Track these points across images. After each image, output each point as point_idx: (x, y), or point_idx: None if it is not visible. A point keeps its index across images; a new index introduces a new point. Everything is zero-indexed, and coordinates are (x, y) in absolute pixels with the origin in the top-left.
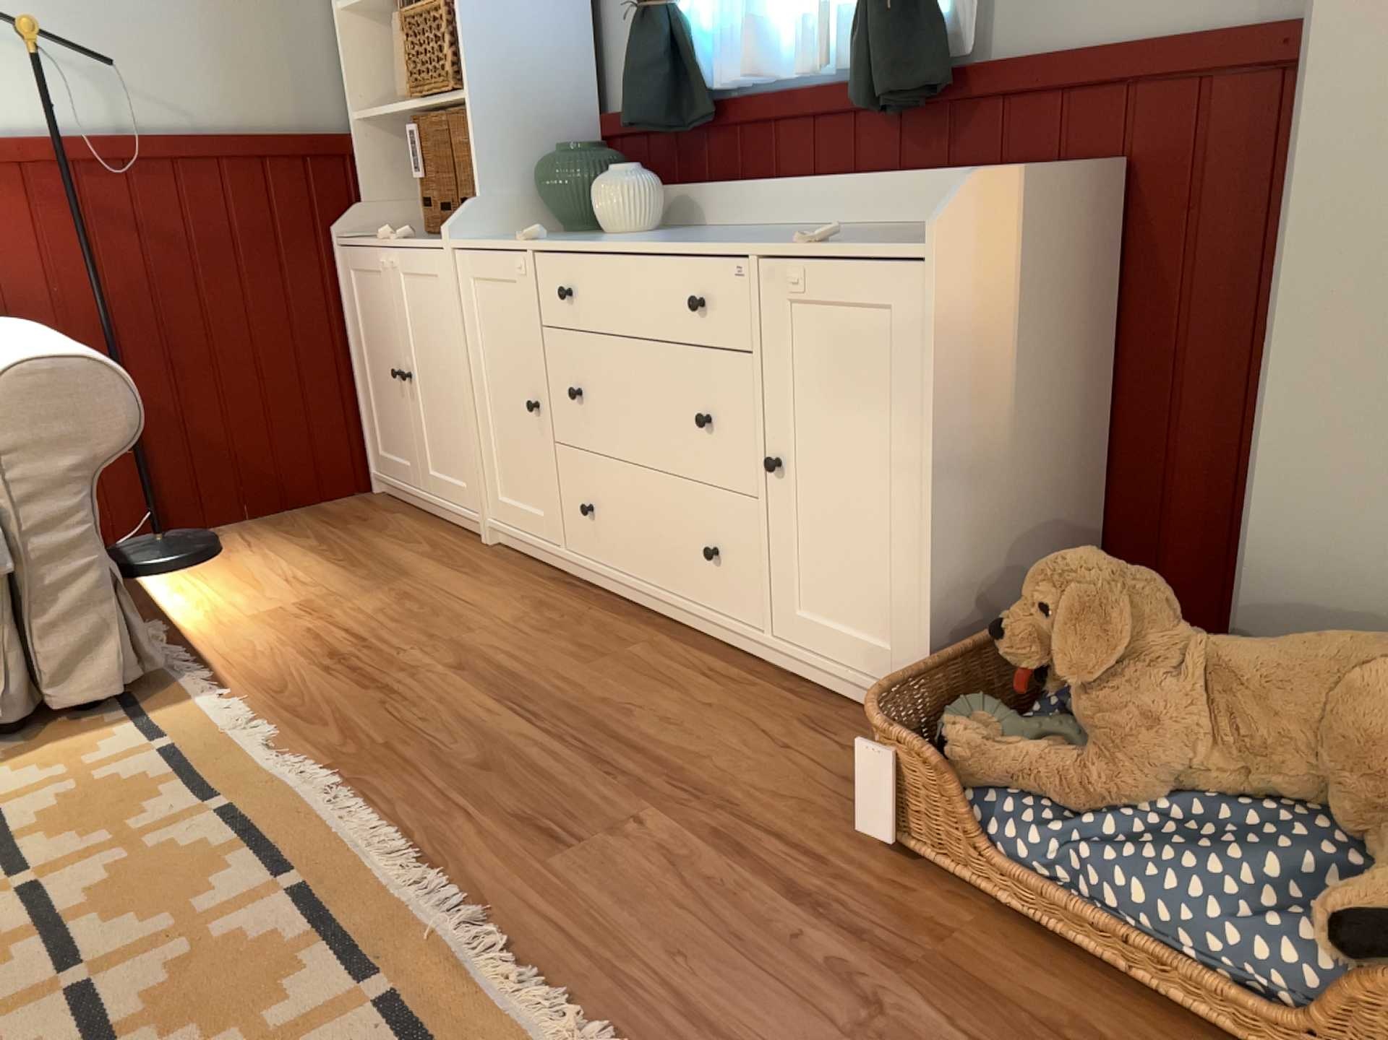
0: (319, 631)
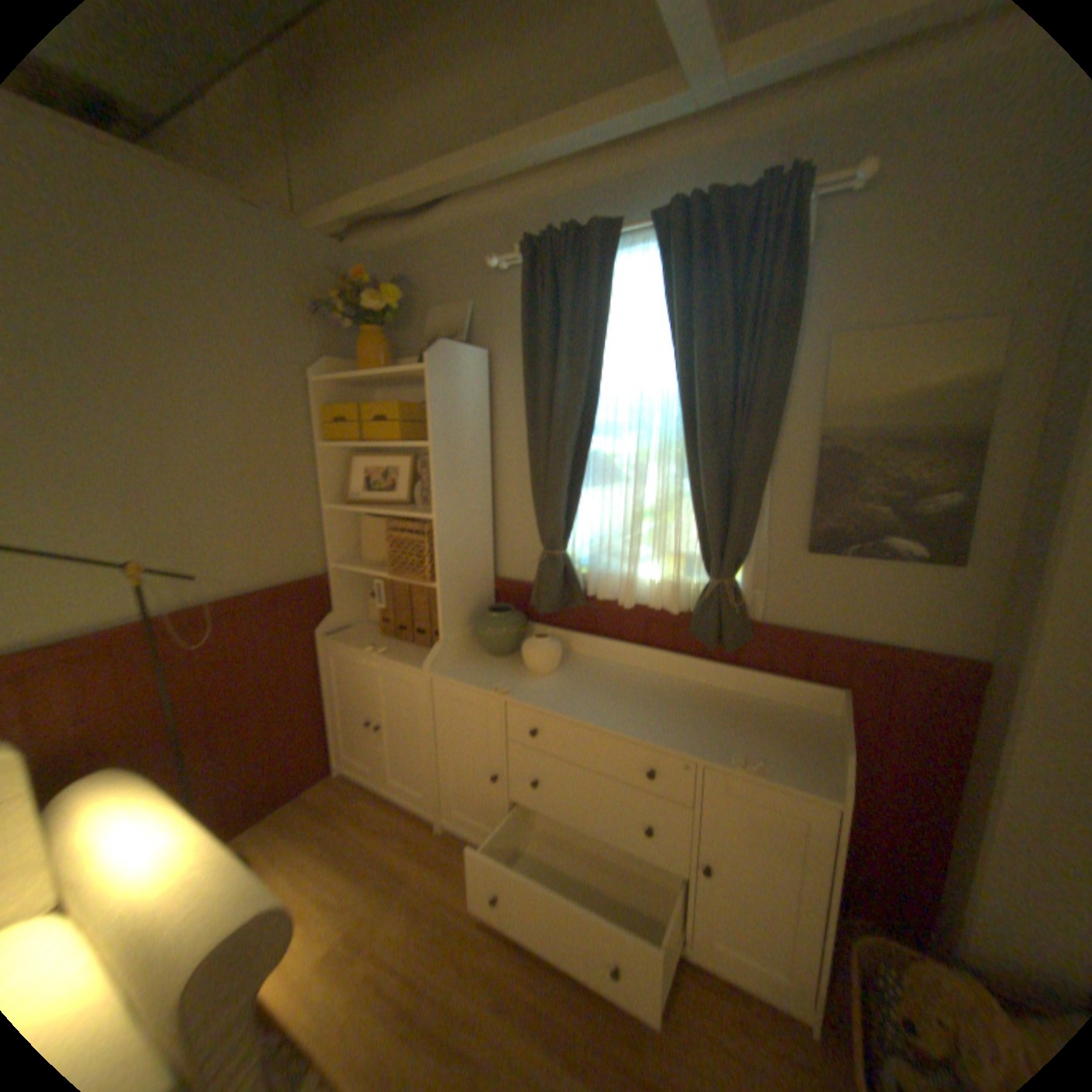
0: (374, 981)
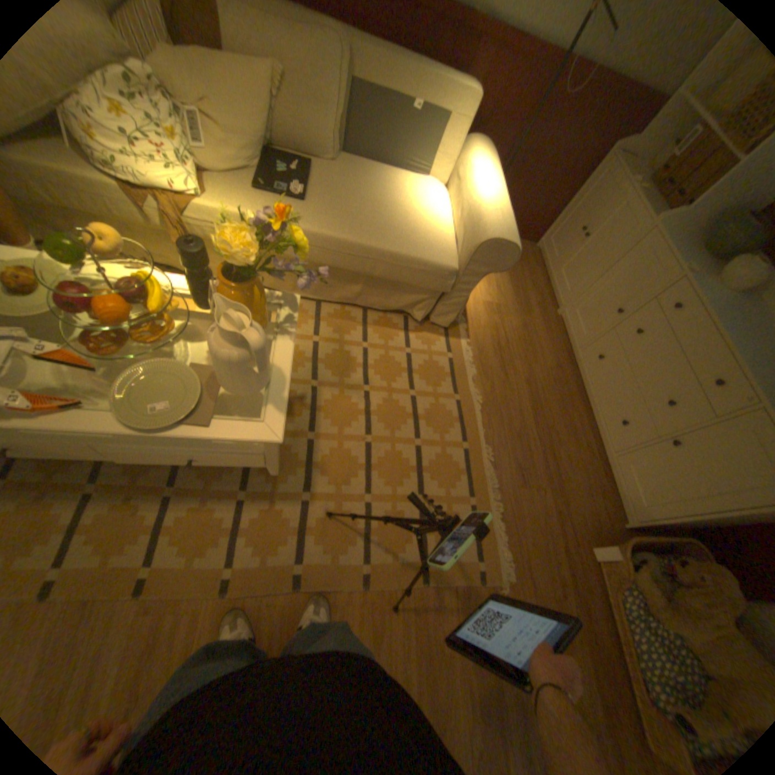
0: (497, 328)
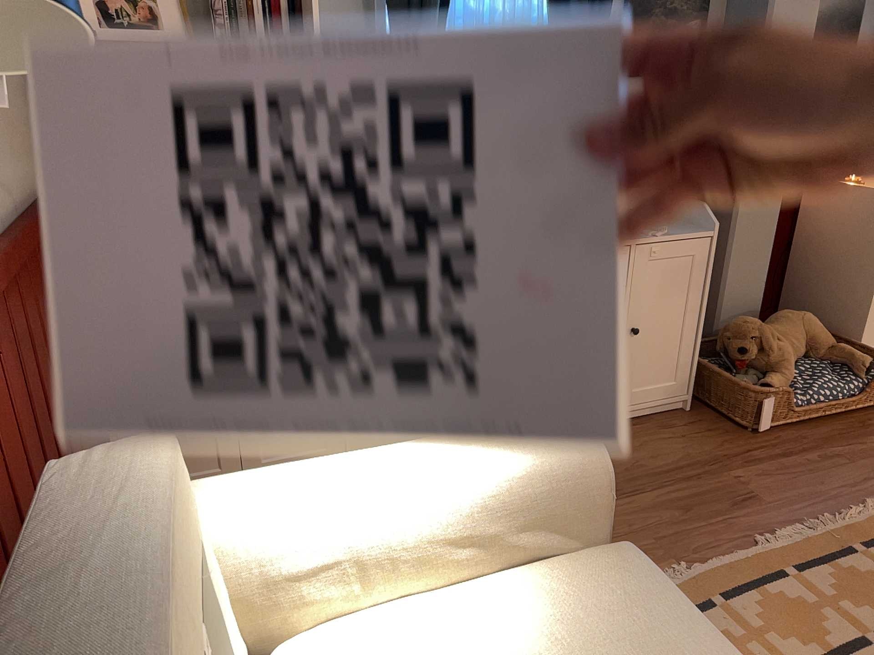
0: None
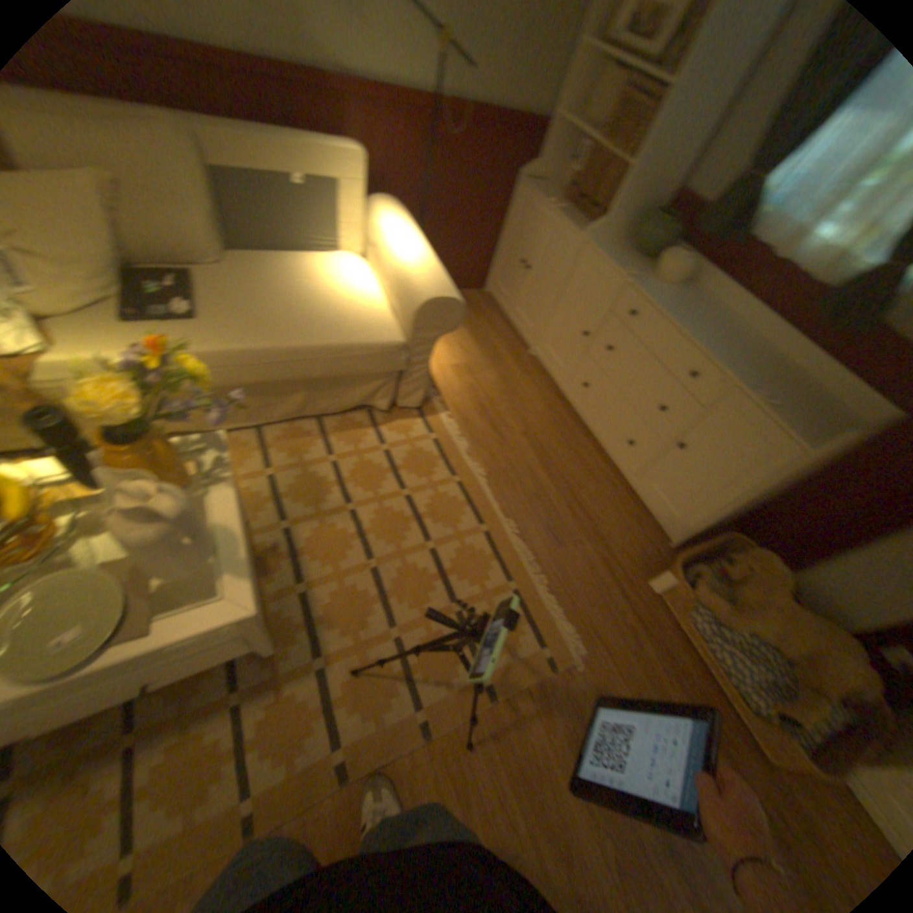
0: (475, 389)
